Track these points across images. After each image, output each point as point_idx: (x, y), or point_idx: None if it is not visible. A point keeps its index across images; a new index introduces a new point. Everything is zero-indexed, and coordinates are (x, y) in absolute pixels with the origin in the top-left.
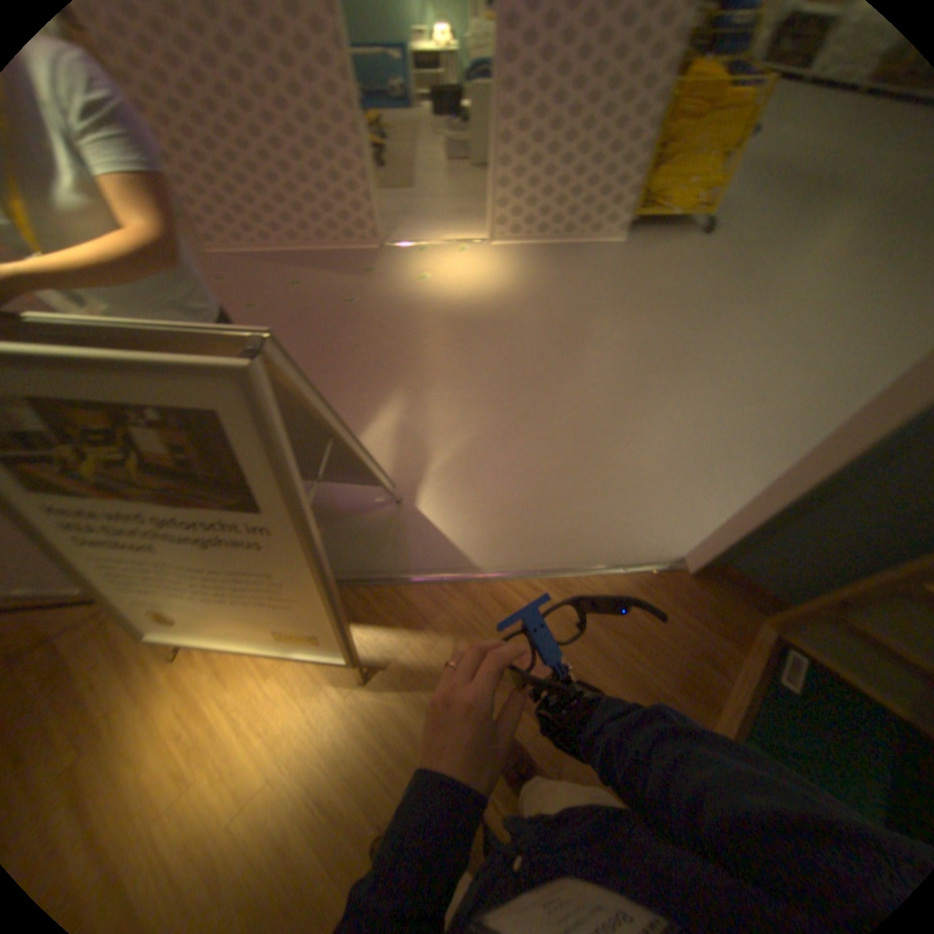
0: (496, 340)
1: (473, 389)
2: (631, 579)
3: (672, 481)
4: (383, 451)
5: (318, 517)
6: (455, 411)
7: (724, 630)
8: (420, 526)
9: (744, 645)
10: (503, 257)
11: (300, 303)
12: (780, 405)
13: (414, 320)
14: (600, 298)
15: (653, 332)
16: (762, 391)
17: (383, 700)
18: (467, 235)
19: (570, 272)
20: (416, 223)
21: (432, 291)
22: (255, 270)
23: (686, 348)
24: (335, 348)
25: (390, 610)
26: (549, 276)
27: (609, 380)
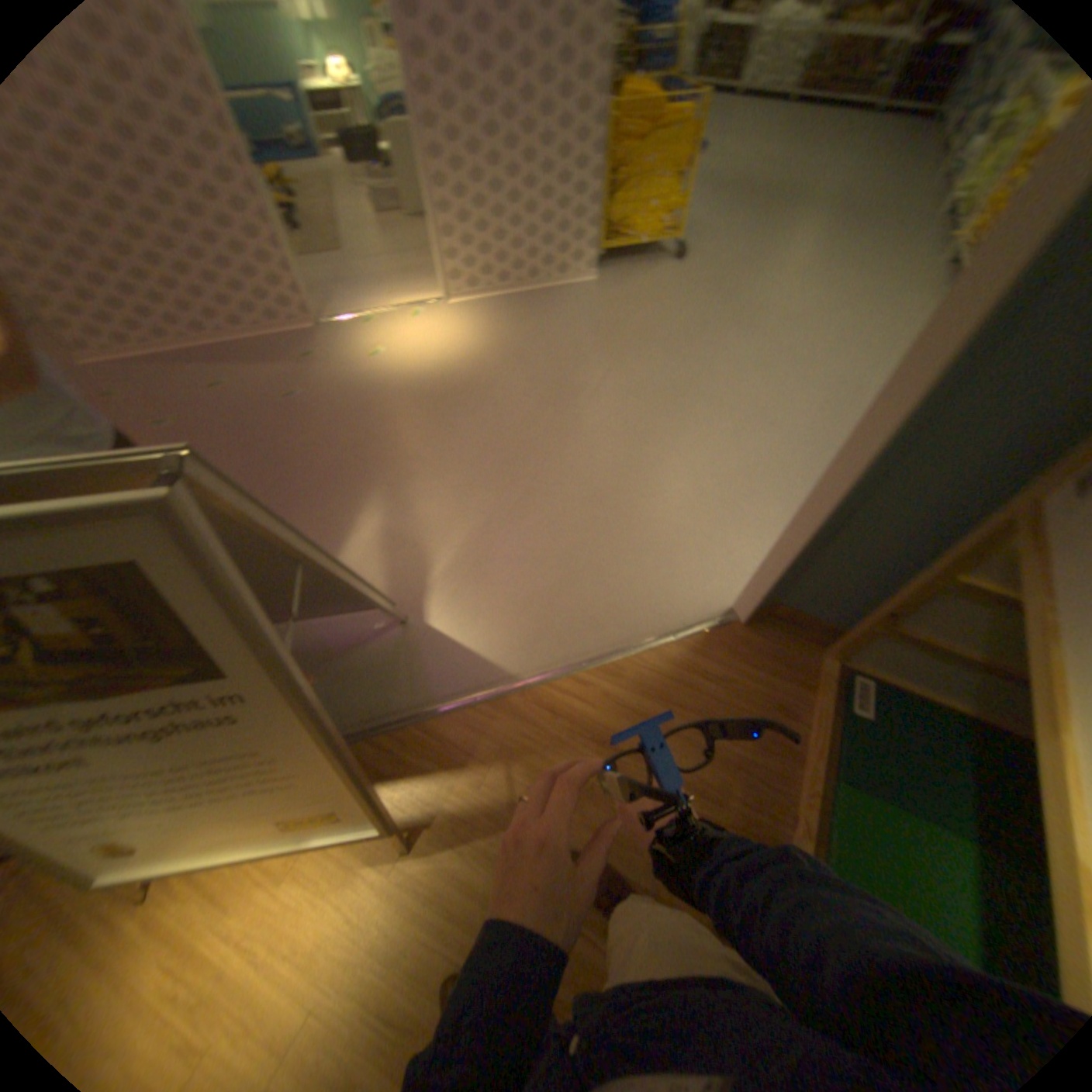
0: (477, 410)
1: (463, 472)
2: (682, 644)
3: (701, 528)
4: (370, 567)
5: (305, 665)
6: (446, 501)
7: (788, 673)
8: (435, 644)
9: (810, 683)
10: (464, 315)
11: (224, 408)
12: (788, 426)
13: (374, 404)
14: (582, 344)
15: (646, 372)
16: (768, 414)
17: (435, 863)
18: (417, 296)
19: (543, 321)
20: (351, 290)
21: (388, 367)
22: (153, 376)
23: (683, 383)
24: (282, 455)
25: (420, 753)
26: (521, 329)
27: (612, 433)
